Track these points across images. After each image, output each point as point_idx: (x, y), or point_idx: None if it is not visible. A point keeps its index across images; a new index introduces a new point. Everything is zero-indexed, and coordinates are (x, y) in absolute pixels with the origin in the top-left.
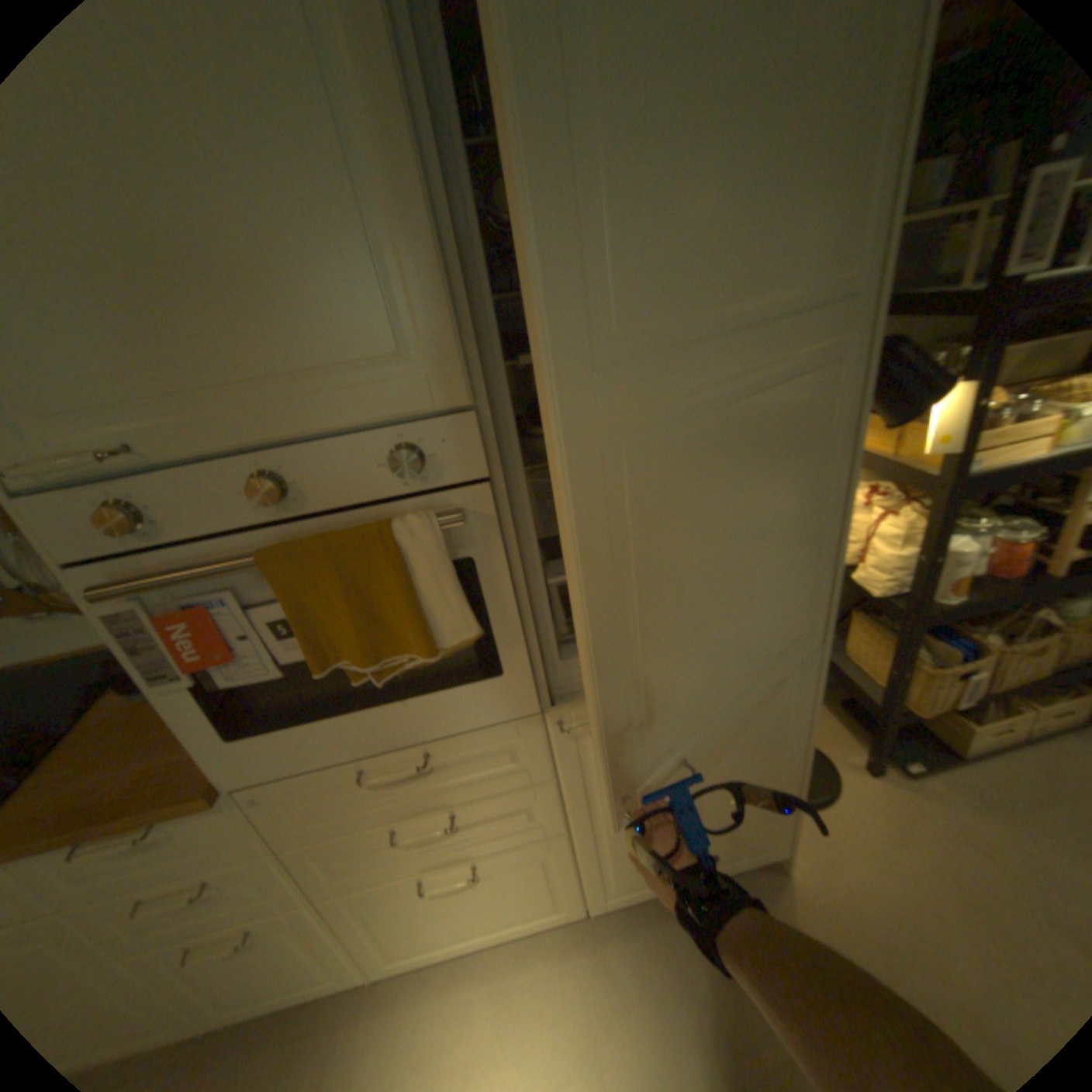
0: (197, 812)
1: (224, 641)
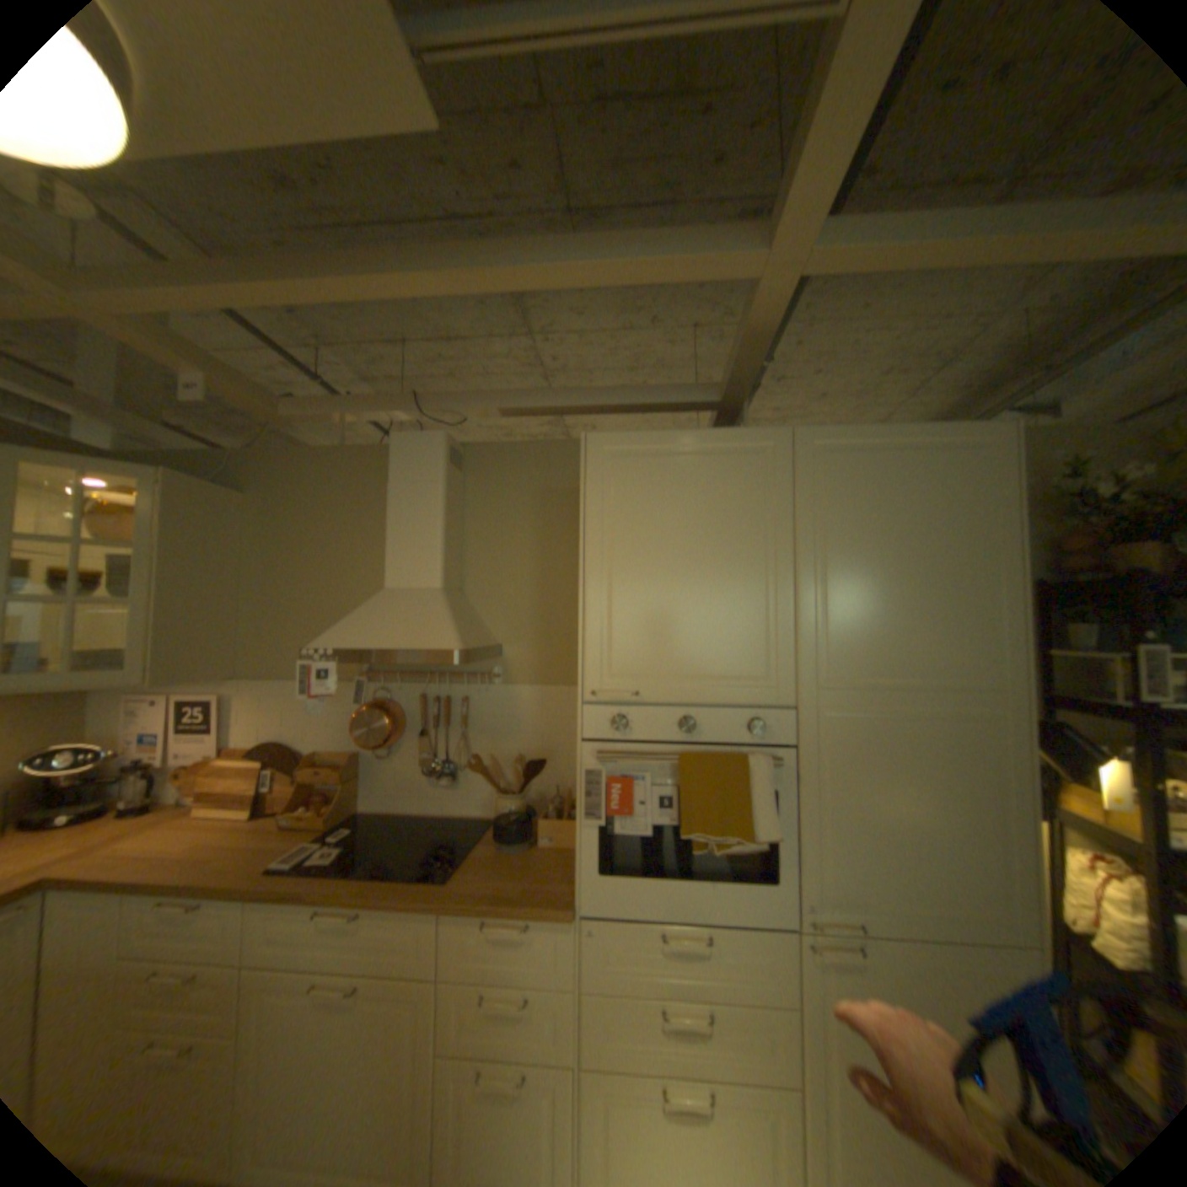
0: (562, 923)
1: (632, 803)
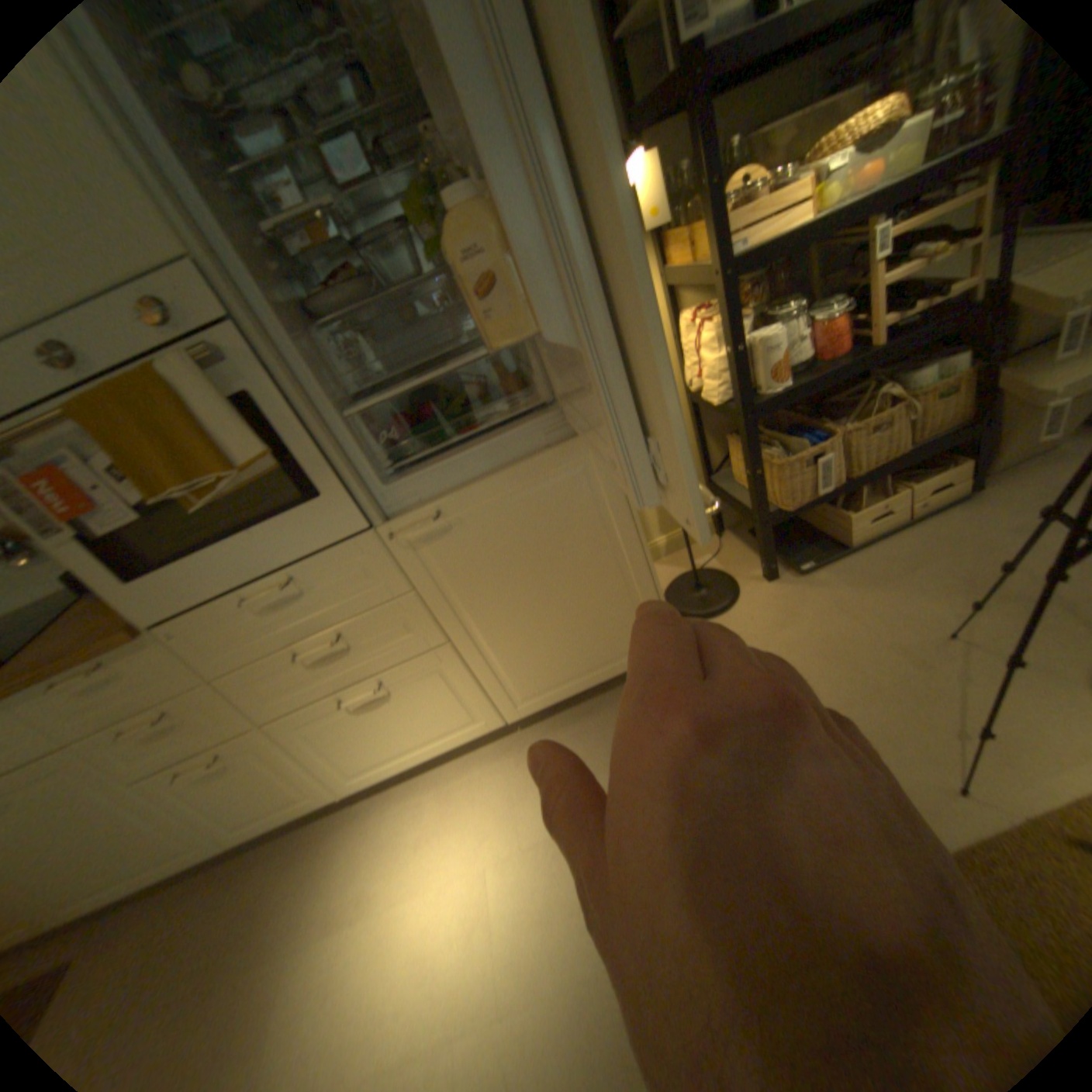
0: (129, 642)
1: (88, 490)
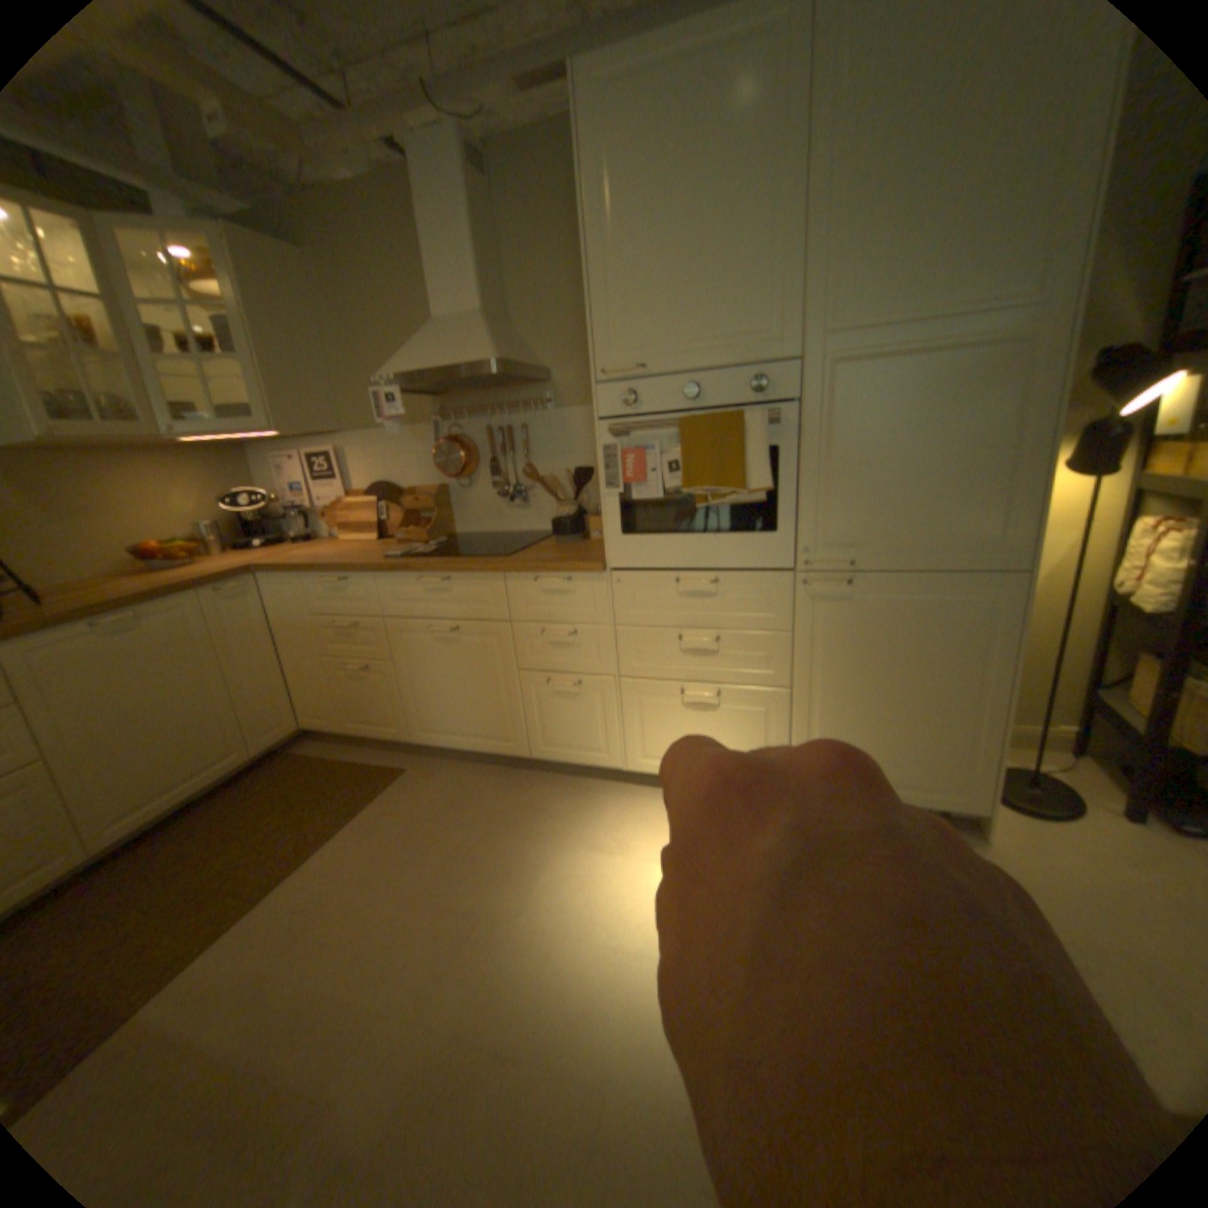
0: (596, 571)
1: (646, 468)
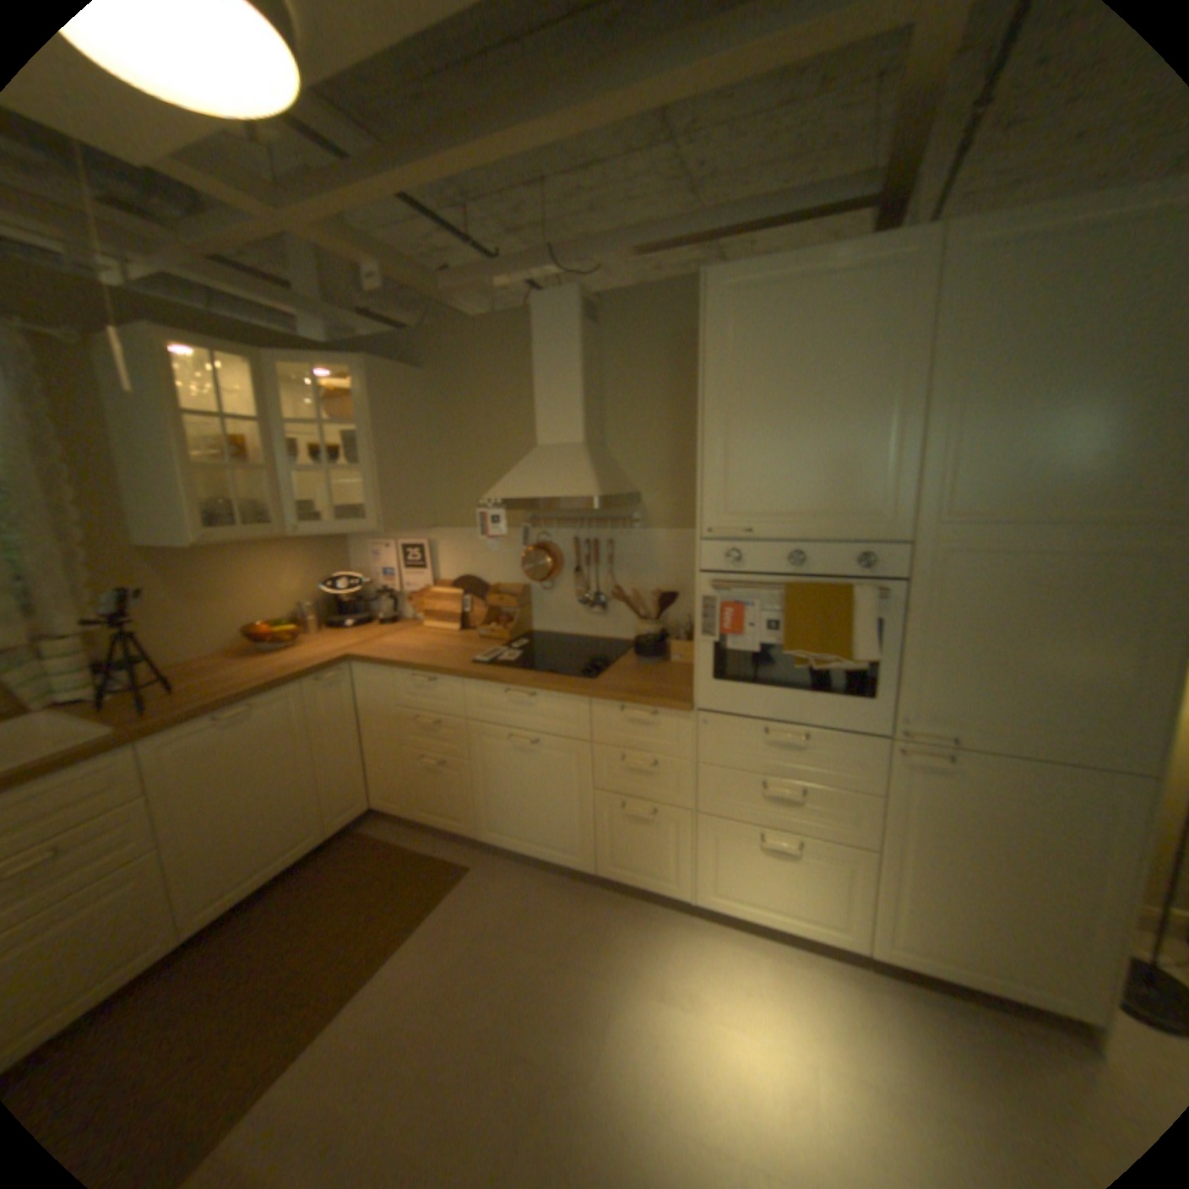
0: (681, 711)
1: (741, 624)
